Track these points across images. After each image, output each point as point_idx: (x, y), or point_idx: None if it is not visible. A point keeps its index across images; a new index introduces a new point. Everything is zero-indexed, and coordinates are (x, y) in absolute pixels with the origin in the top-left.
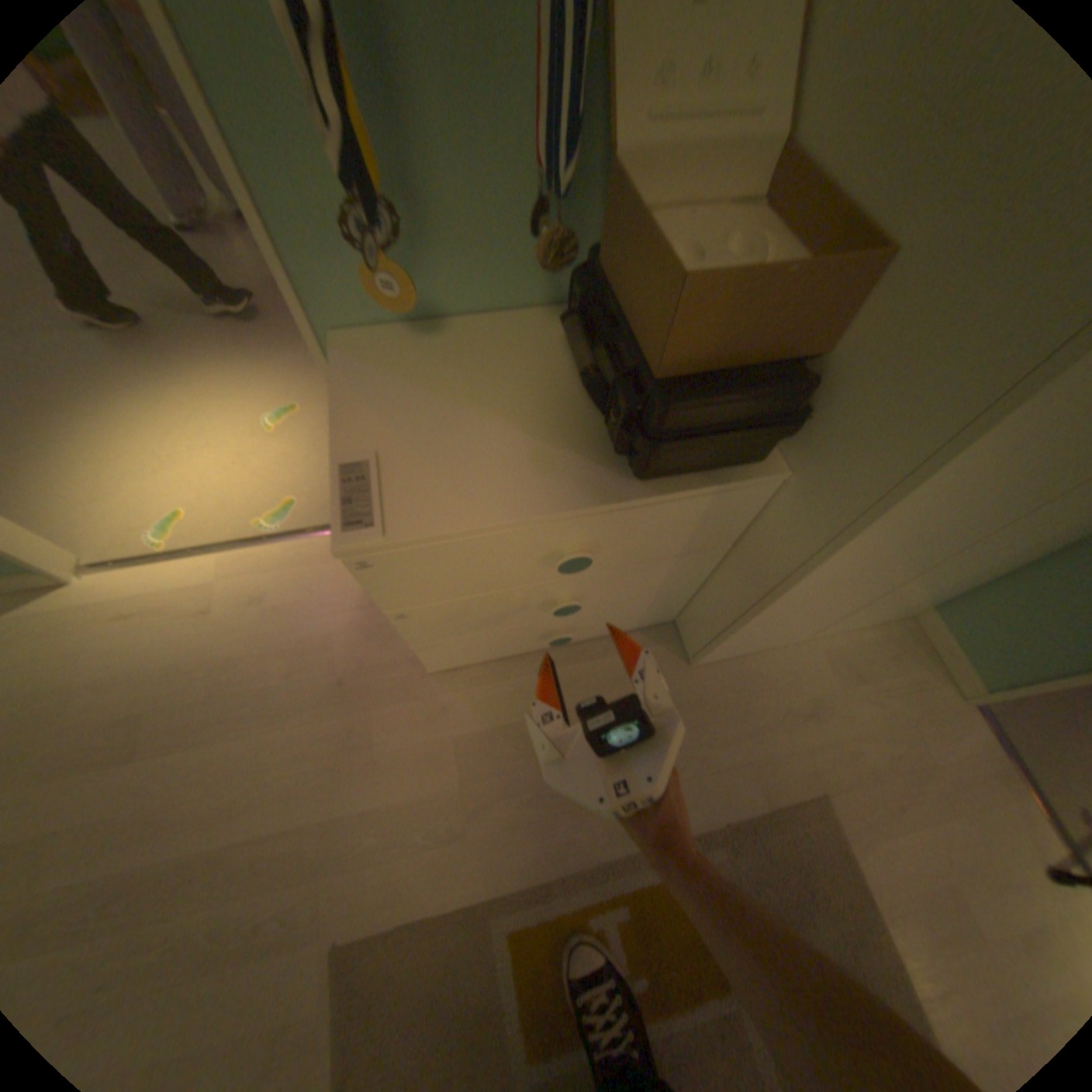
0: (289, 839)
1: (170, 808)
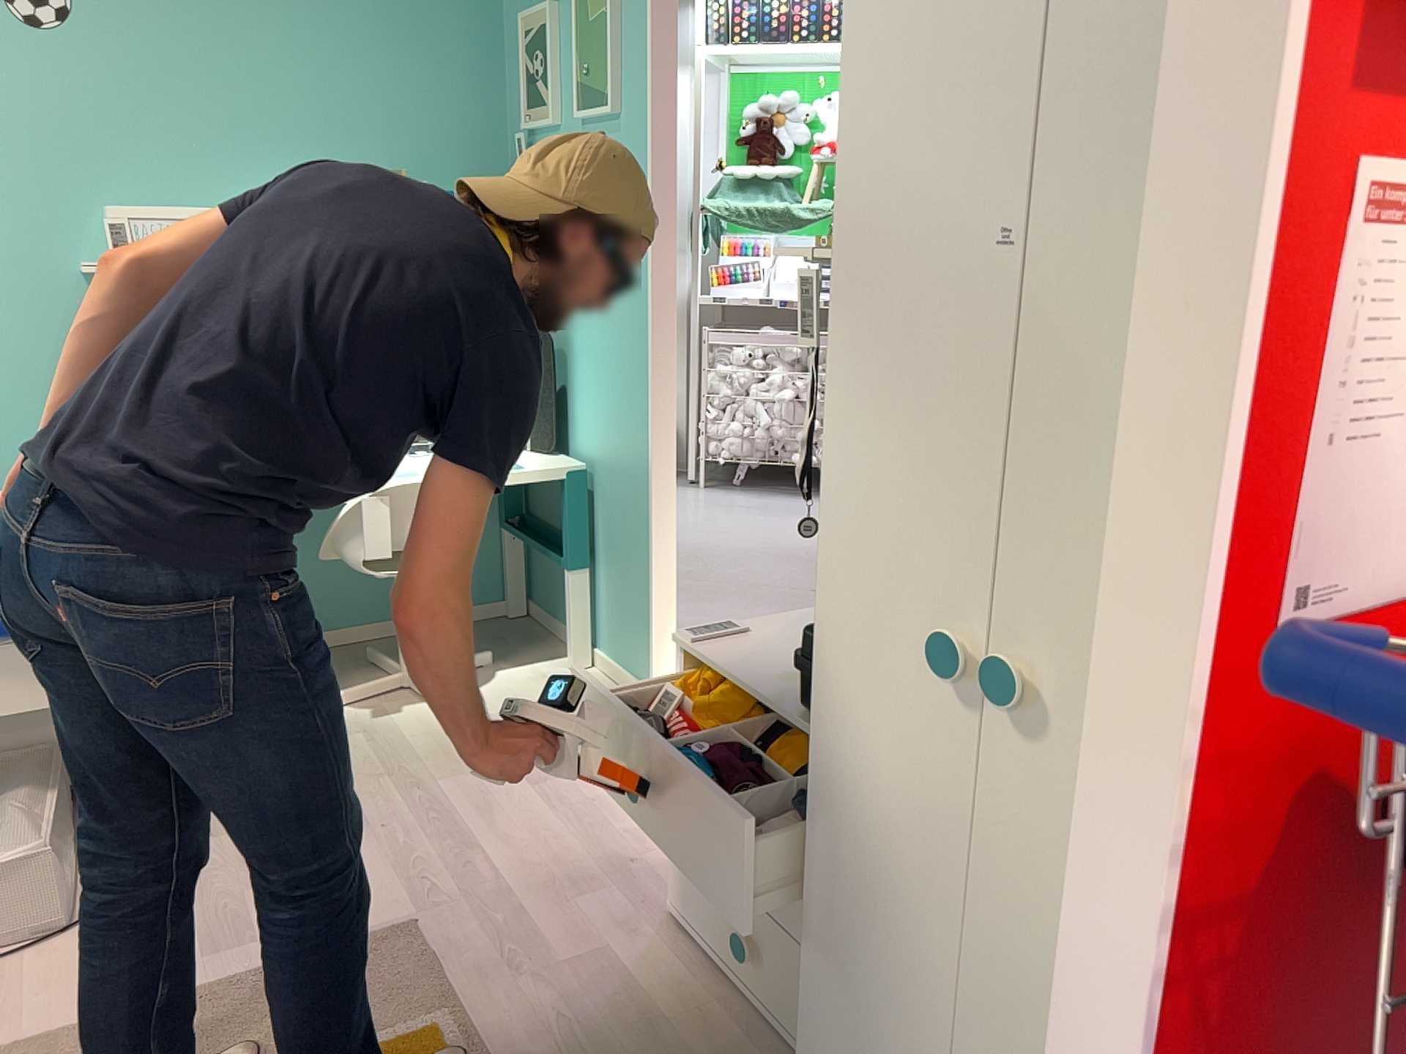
0: (493, 875)
1: (502, 812)
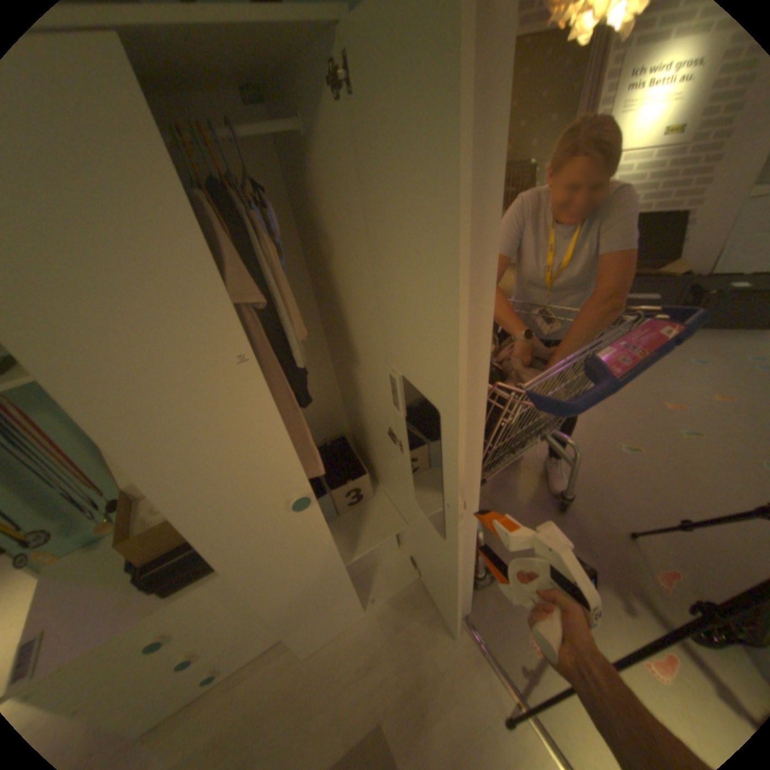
0: None
1: None
